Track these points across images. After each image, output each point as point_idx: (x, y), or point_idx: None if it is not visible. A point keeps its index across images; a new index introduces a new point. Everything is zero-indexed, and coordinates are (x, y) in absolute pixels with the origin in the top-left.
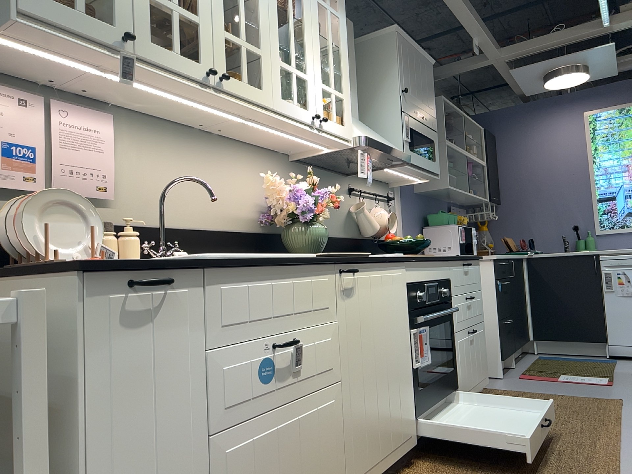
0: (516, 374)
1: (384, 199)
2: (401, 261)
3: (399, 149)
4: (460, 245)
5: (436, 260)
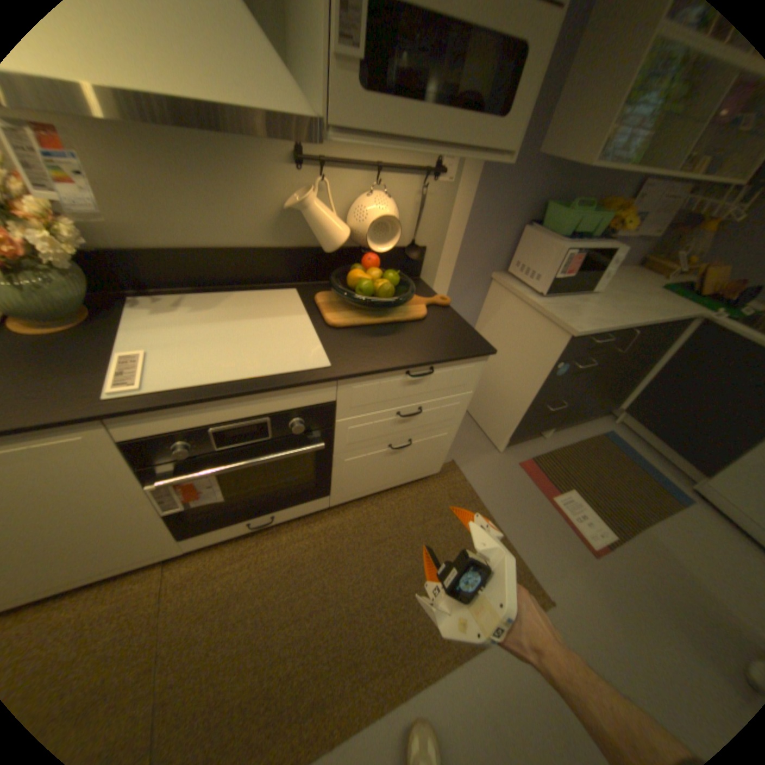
0: (526, 454)
1: (416, 170)
2: (62, 425)
3: (276, 94)
4: (555, 279)
5: (255, 393)
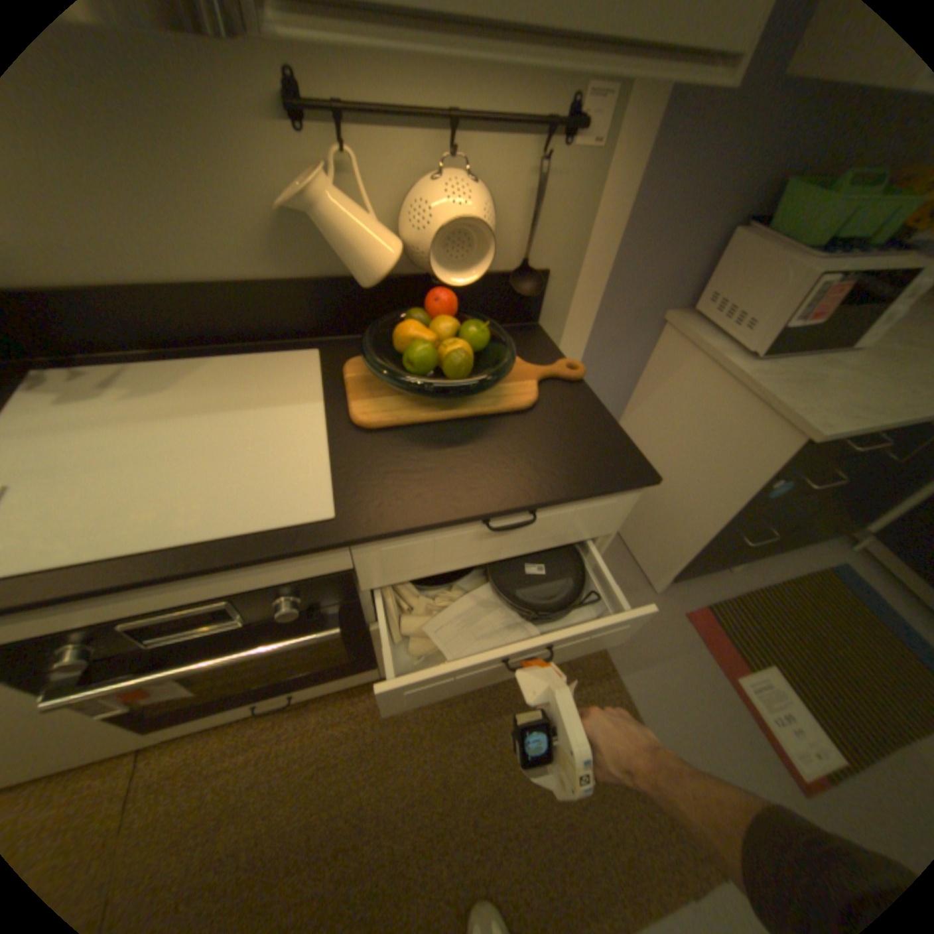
0: (701, 598)
1: (531, 122)
2: None
3: None
4: (787, 327)
5: (178, 580)
